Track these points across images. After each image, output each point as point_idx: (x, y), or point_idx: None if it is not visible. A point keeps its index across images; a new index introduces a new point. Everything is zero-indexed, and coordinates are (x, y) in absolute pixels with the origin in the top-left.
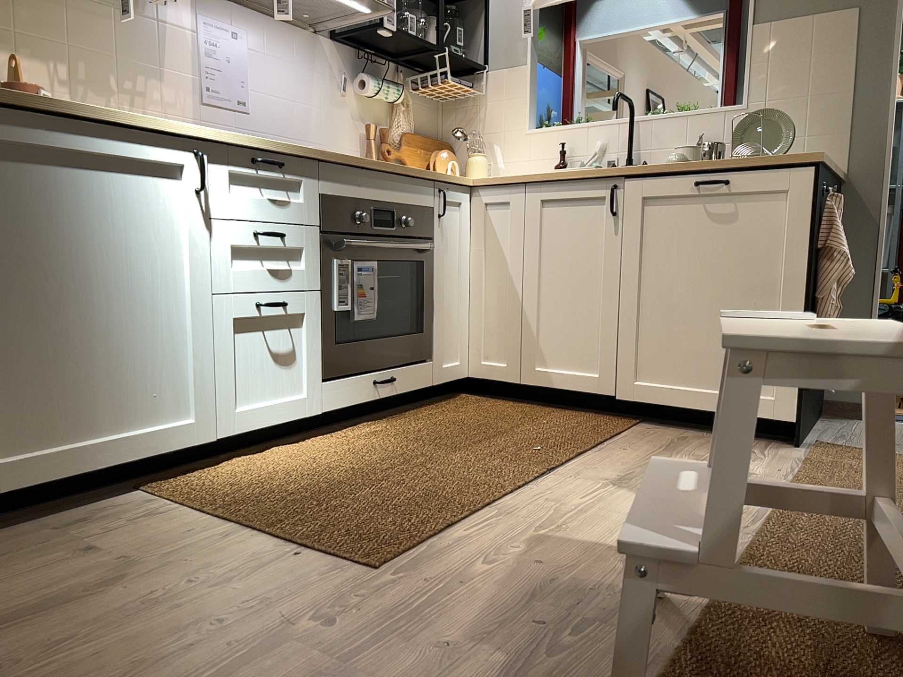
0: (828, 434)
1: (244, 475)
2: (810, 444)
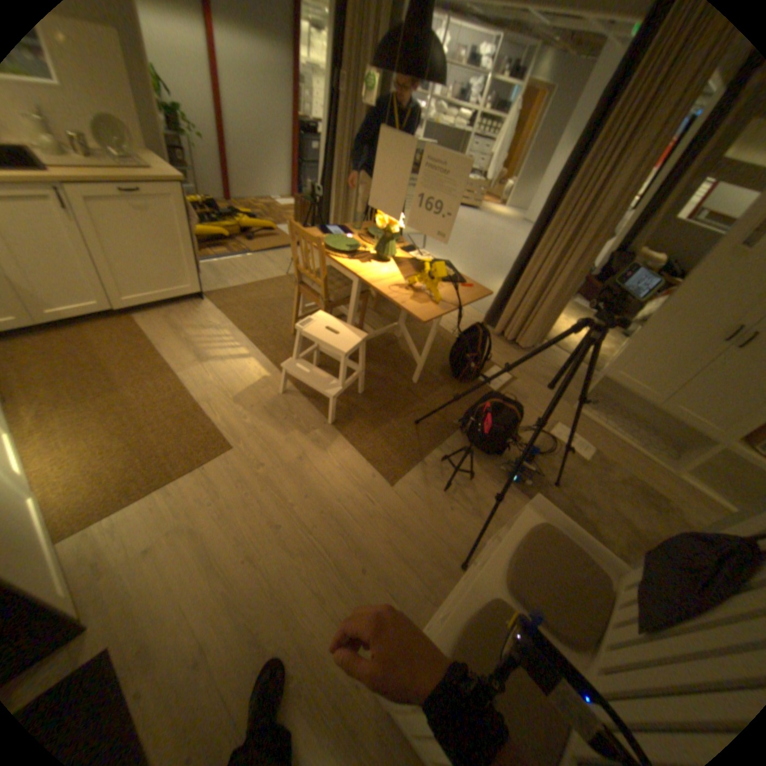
0: (198, 284)
1: (79, 485)
2: (206, 296)
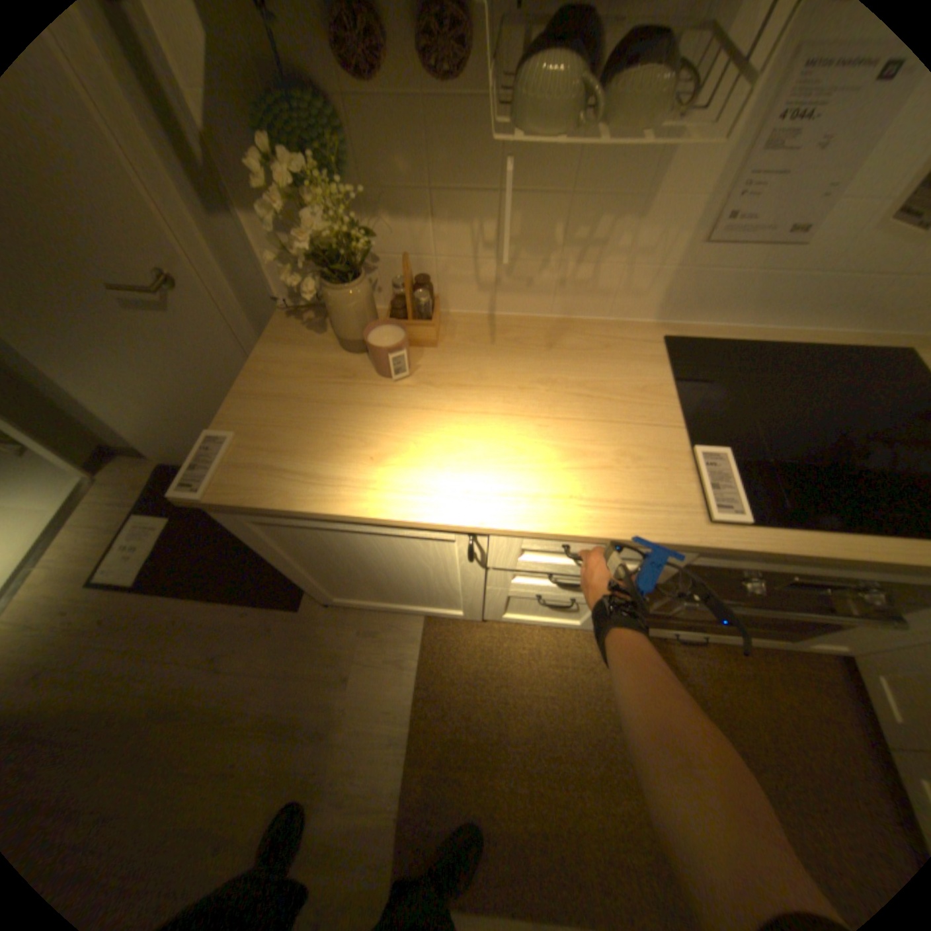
0: None
1: (478, 662)
2: None
